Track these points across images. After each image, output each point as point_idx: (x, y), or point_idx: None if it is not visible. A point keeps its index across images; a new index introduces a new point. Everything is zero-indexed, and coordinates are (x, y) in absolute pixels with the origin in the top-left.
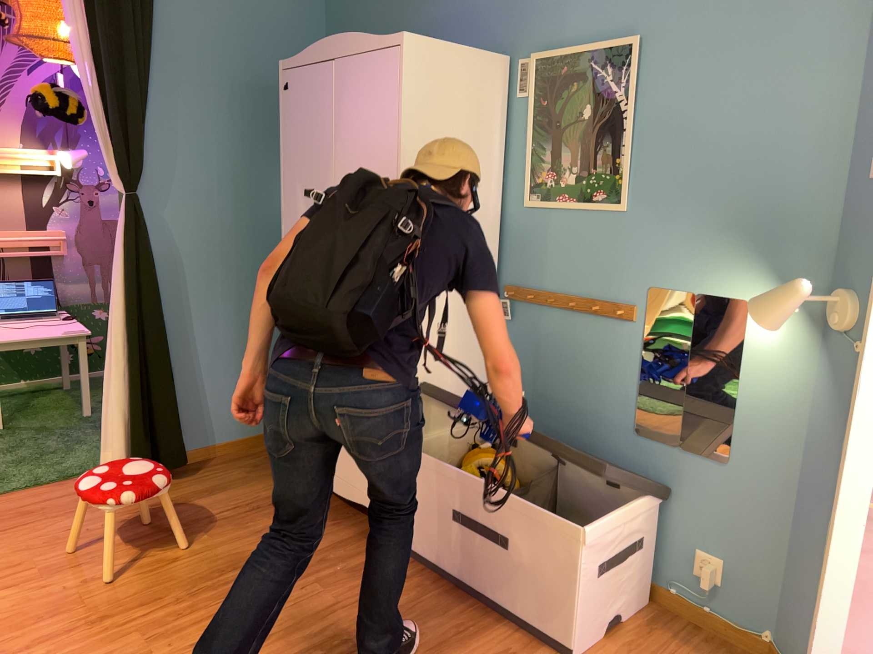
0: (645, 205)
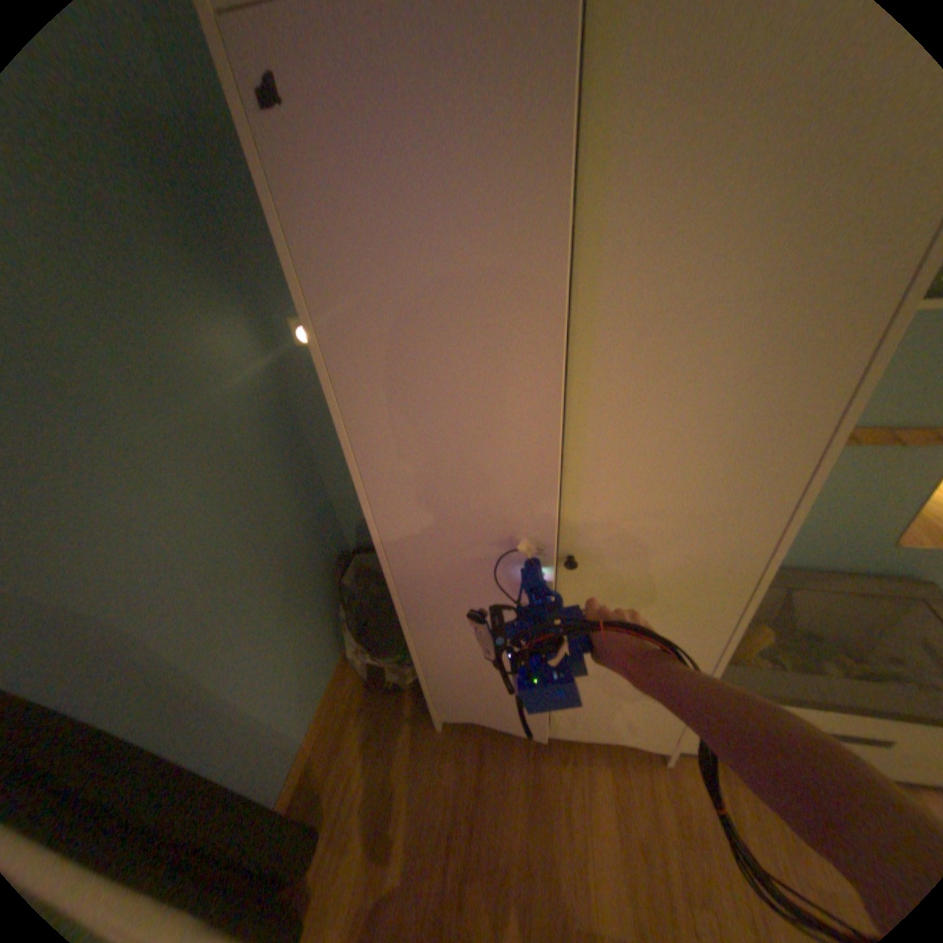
0: None
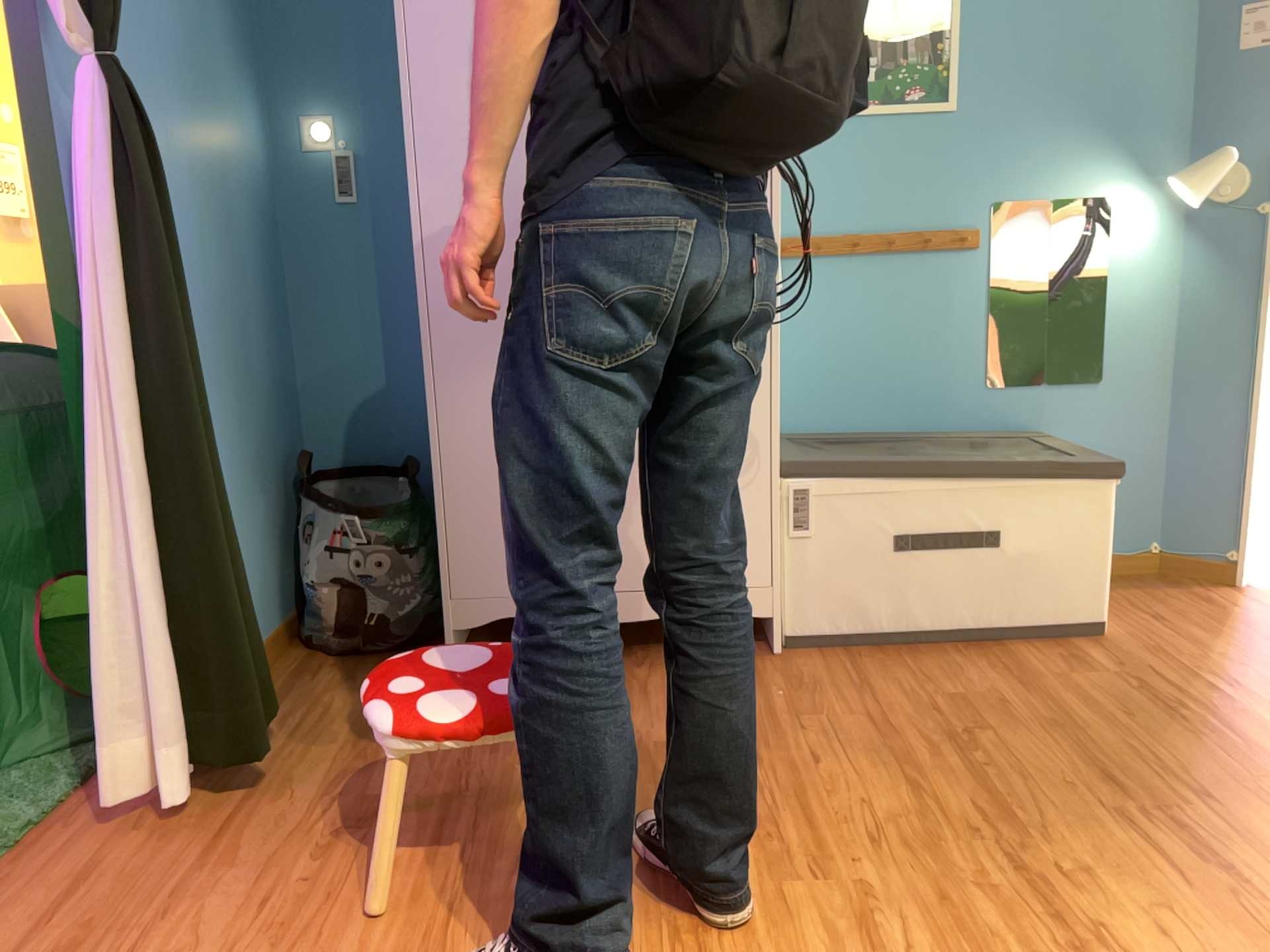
0: (979, 101)
